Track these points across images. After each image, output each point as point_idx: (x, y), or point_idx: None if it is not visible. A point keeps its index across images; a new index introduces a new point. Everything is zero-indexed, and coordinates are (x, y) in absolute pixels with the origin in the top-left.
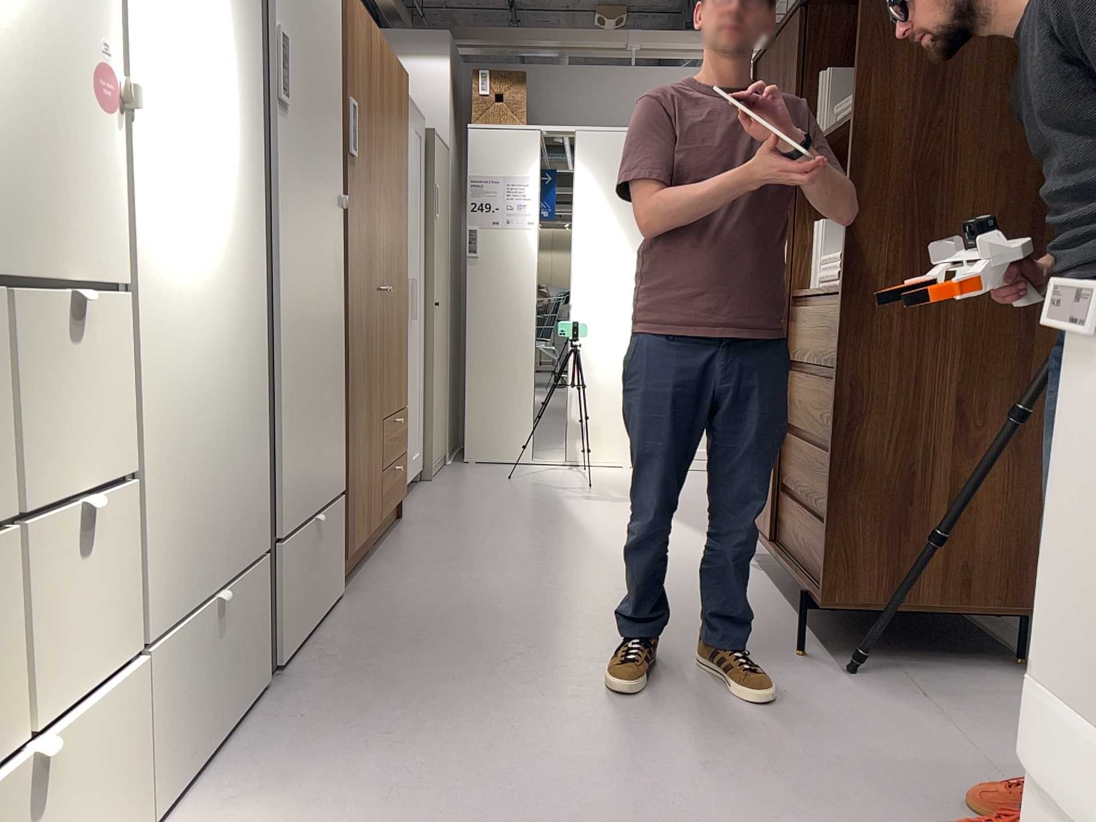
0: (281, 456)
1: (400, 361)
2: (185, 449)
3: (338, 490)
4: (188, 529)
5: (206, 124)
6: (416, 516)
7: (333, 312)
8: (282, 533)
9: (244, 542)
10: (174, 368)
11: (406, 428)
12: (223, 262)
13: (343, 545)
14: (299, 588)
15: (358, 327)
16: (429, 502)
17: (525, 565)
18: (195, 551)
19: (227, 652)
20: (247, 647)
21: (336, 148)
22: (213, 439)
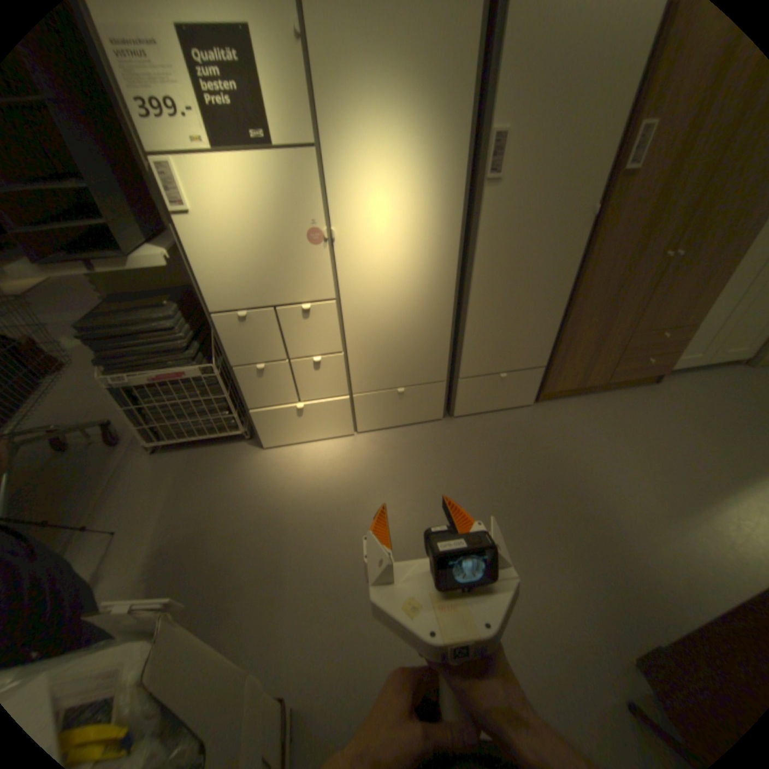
0: (466, 349)
1: (699, 297)
2: (379, 346)
3: (537, 365)
4: (381, 368)
5: (400, 223)
6: (673, 388)
7: (556, 282)
8: (462, 376)
9: (425, 376)
10: (371, 321)
11: (688, 338)
12: (414, 278)
13: (545, 386)
14: (478, 396)
15: (604, 285)
16: (707, 383)
17: (649, 460)
18: (386, 375)
19: (406, 404)
20: (424, 405)
21: (614, 166)
22: (401, 343)
